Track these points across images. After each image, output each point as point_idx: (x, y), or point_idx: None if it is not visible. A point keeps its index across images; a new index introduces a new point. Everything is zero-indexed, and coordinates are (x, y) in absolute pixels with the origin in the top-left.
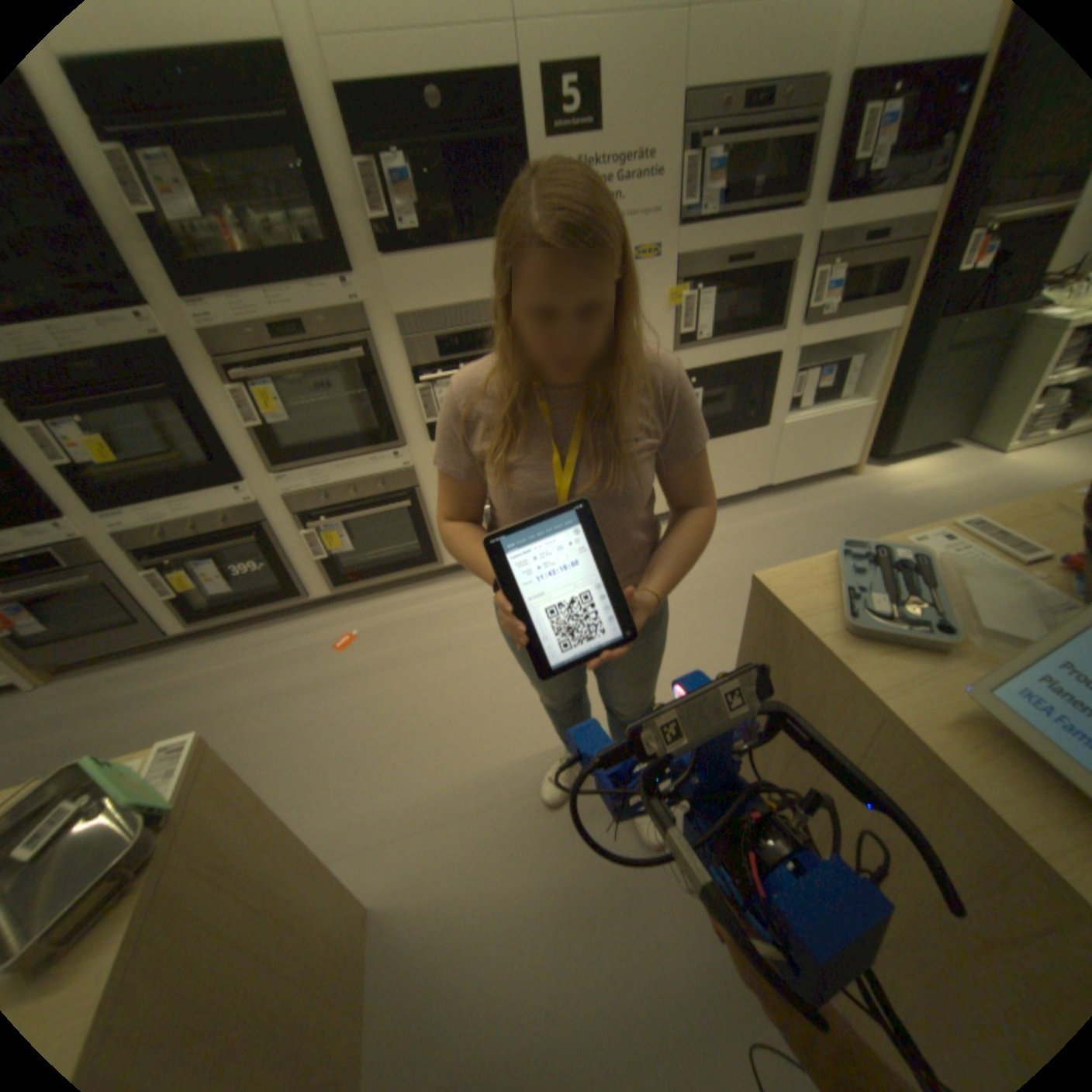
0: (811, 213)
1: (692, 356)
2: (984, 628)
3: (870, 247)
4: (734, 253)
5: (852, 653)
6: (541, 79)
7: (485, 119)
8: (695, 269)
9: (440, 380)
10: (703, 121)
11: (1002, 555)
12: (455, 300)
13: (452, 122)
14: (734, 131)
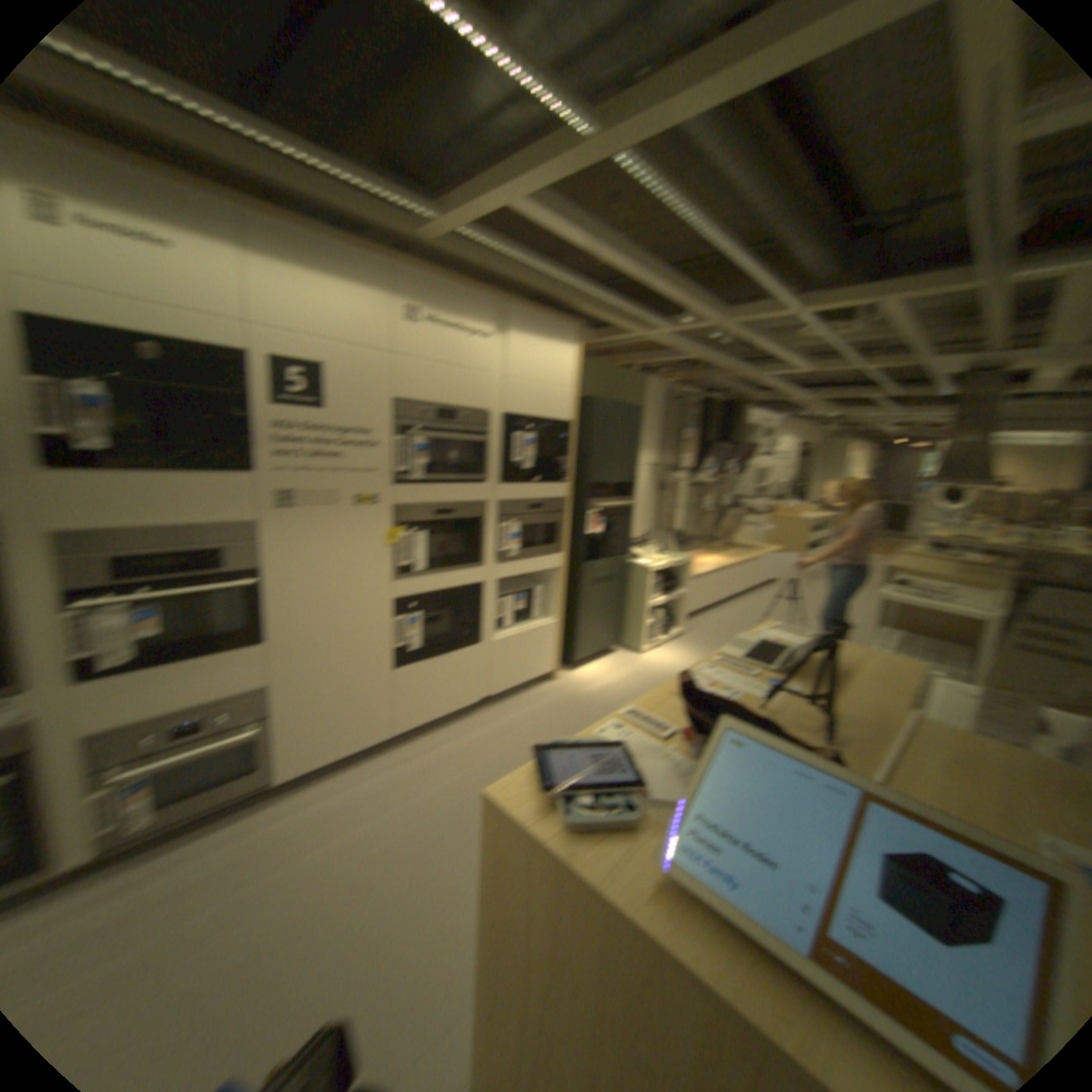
0: (487, 490)
1: (406, 586)
2: (650, 800)
3: (528, 515)
4: (434, 509)
5: (568, 852)
6: (262, 366)
7: (200, 380)
8: (404, 518)
9: (95, 610)
10: (402, 421)
11: (647, 736)
12: (135, 525)
13: (160, 375)
14: (426, 432)
